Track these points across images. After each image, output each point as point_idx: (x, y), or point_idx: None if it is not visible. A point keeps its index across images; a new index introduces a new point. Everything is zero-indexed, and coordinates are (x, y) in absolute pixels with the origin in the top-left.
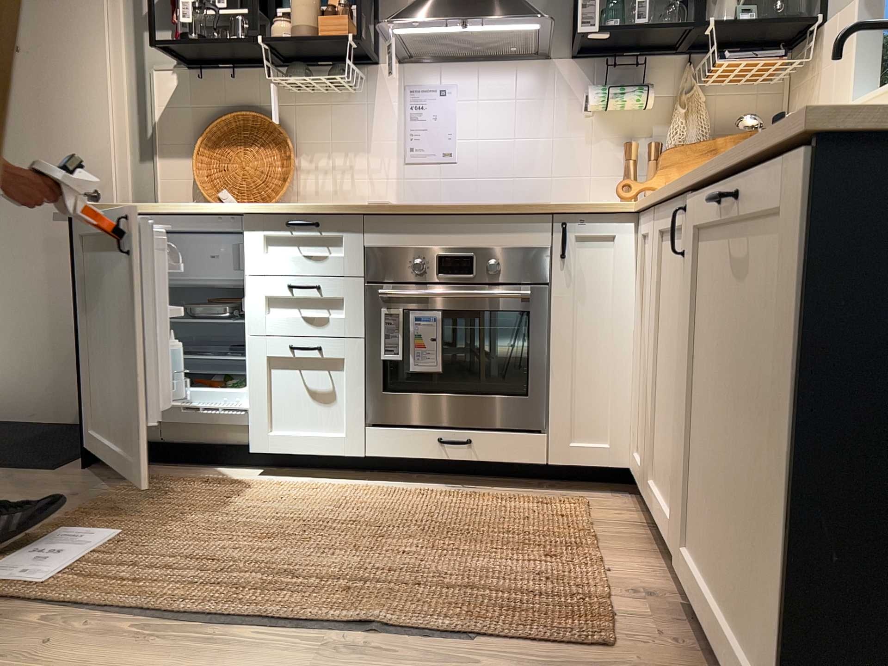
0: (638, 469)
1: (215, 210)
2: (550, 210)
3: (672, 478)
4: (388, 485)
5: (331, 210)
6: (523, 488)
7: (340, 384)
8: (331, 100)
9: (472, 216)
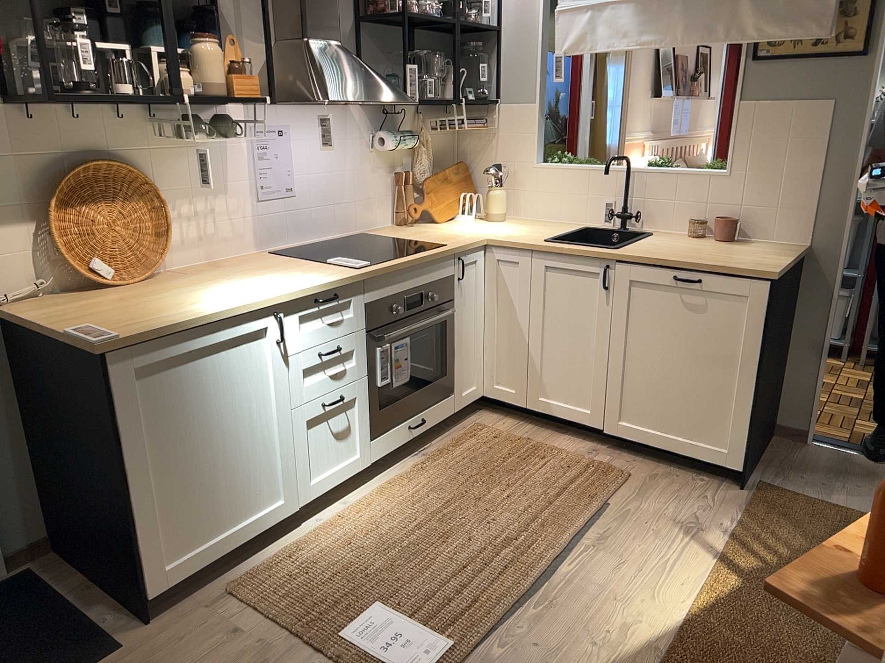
0: (506, 394)
1: (262, 305)
2: (456, 250)
3: (577, 393)
4: (384, 476)
5: (348, 281)
6: (439, 435)
7: (354, 418)
8: (187, 142)
9: (421, 263)
